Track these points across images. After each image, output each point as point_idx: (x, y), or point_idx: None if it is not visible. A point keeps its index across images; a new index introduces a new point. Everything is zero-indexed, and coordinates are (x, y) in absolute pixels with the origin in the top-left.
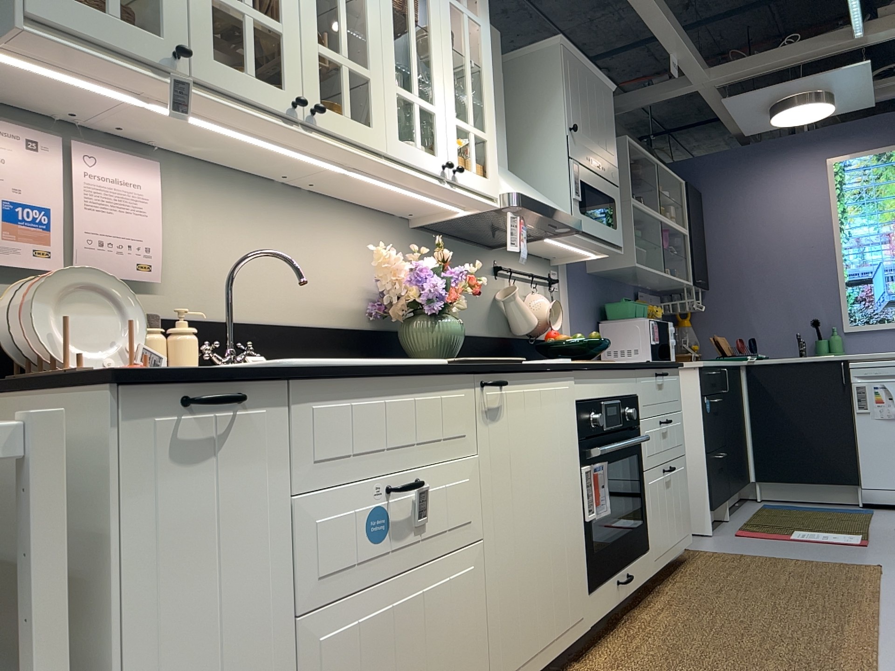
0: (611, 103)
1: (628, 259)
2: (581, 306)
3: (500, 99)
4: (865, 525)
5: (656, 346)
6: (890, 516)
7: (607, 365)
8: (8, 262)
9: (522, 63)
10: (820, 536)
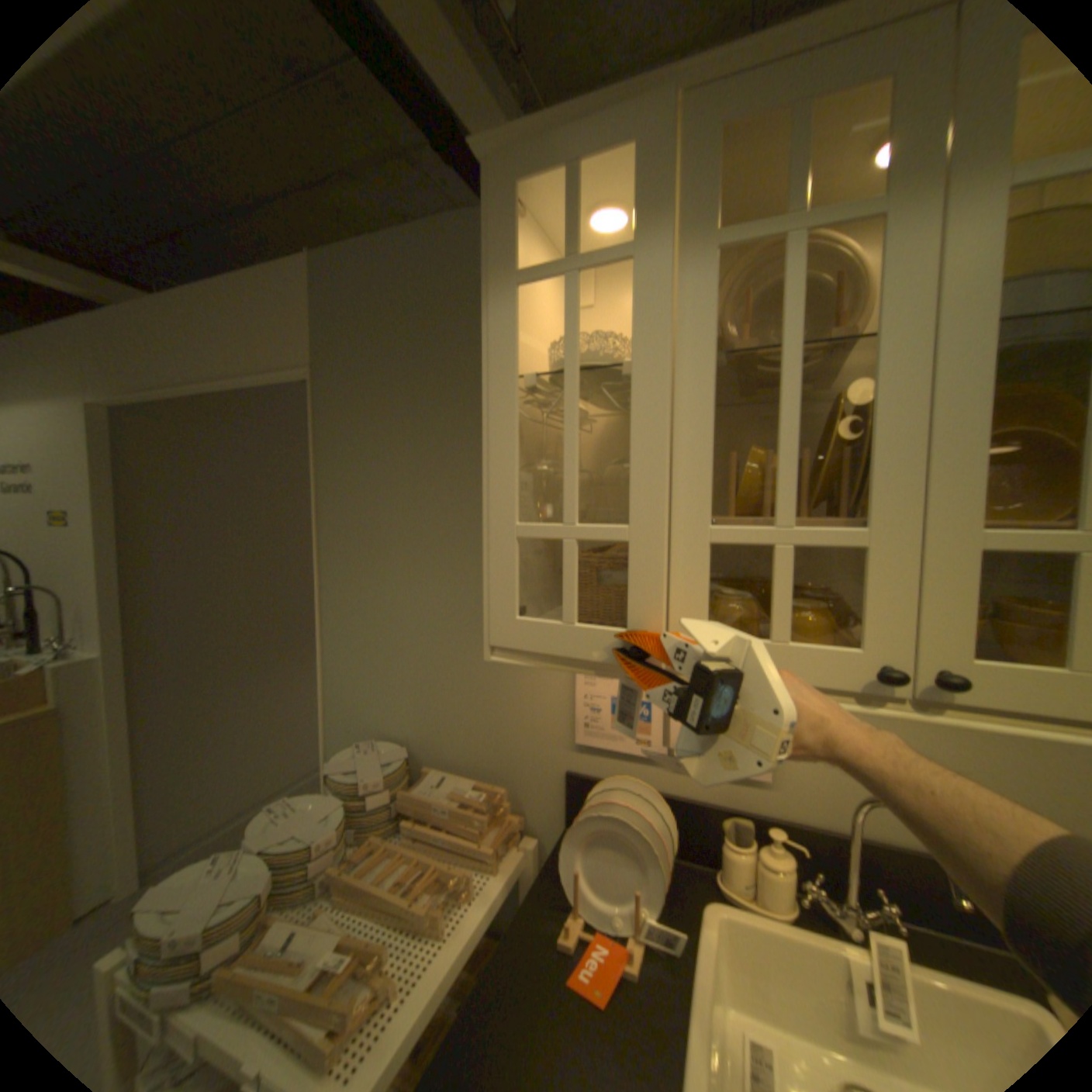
0: None
1: None
2: None
3: None
4: None
5: None
6: None
7: None
8: (617, 745)
9: None
10: None
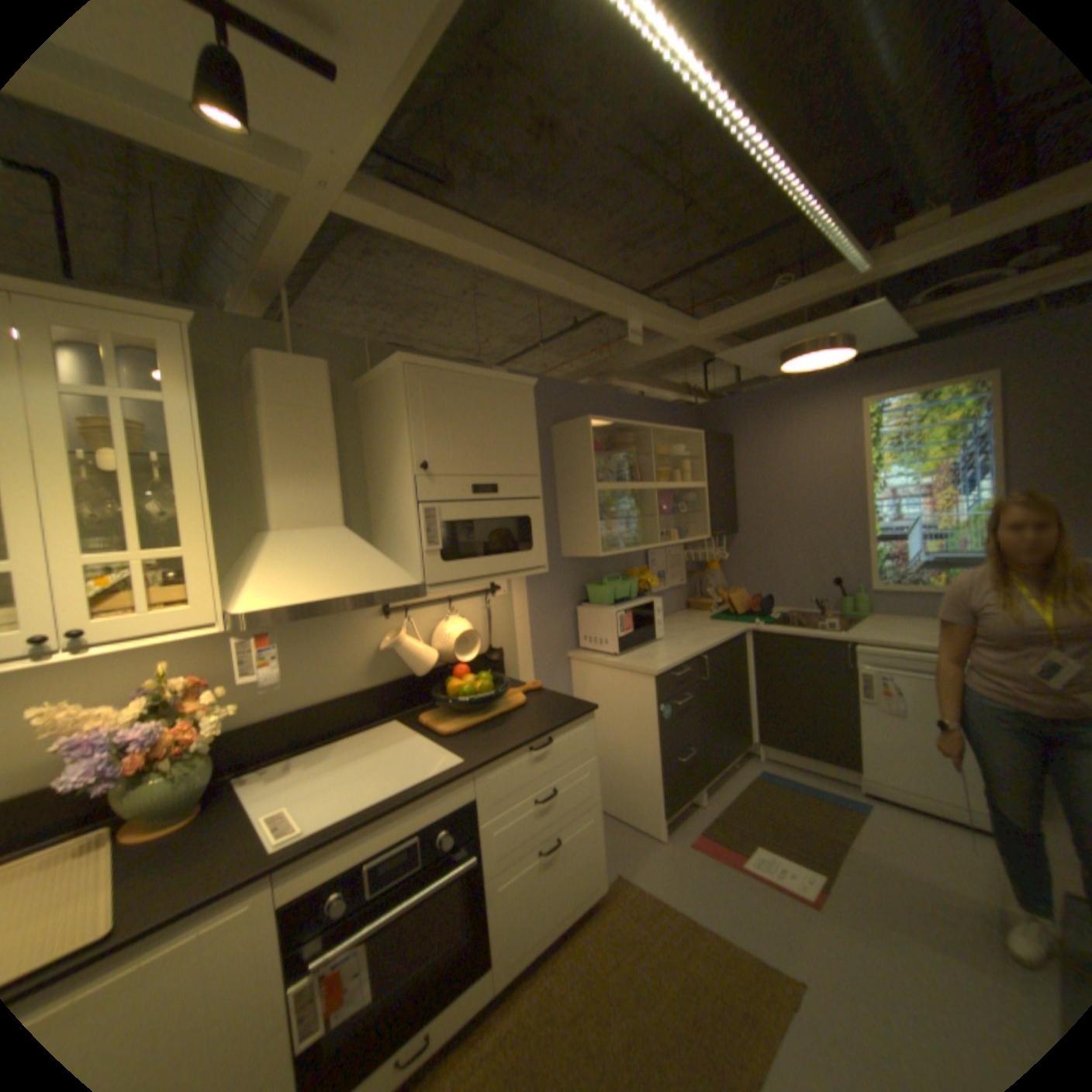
0: (525, 401)
1: (593, 549)
2: (546, 597)
3: (319, 446)
4: (843, 853)
5: (624, 637)
6: (886, 830)
7: (370, 819)
8: None
9: (380, 382)
10: (778, 873)
